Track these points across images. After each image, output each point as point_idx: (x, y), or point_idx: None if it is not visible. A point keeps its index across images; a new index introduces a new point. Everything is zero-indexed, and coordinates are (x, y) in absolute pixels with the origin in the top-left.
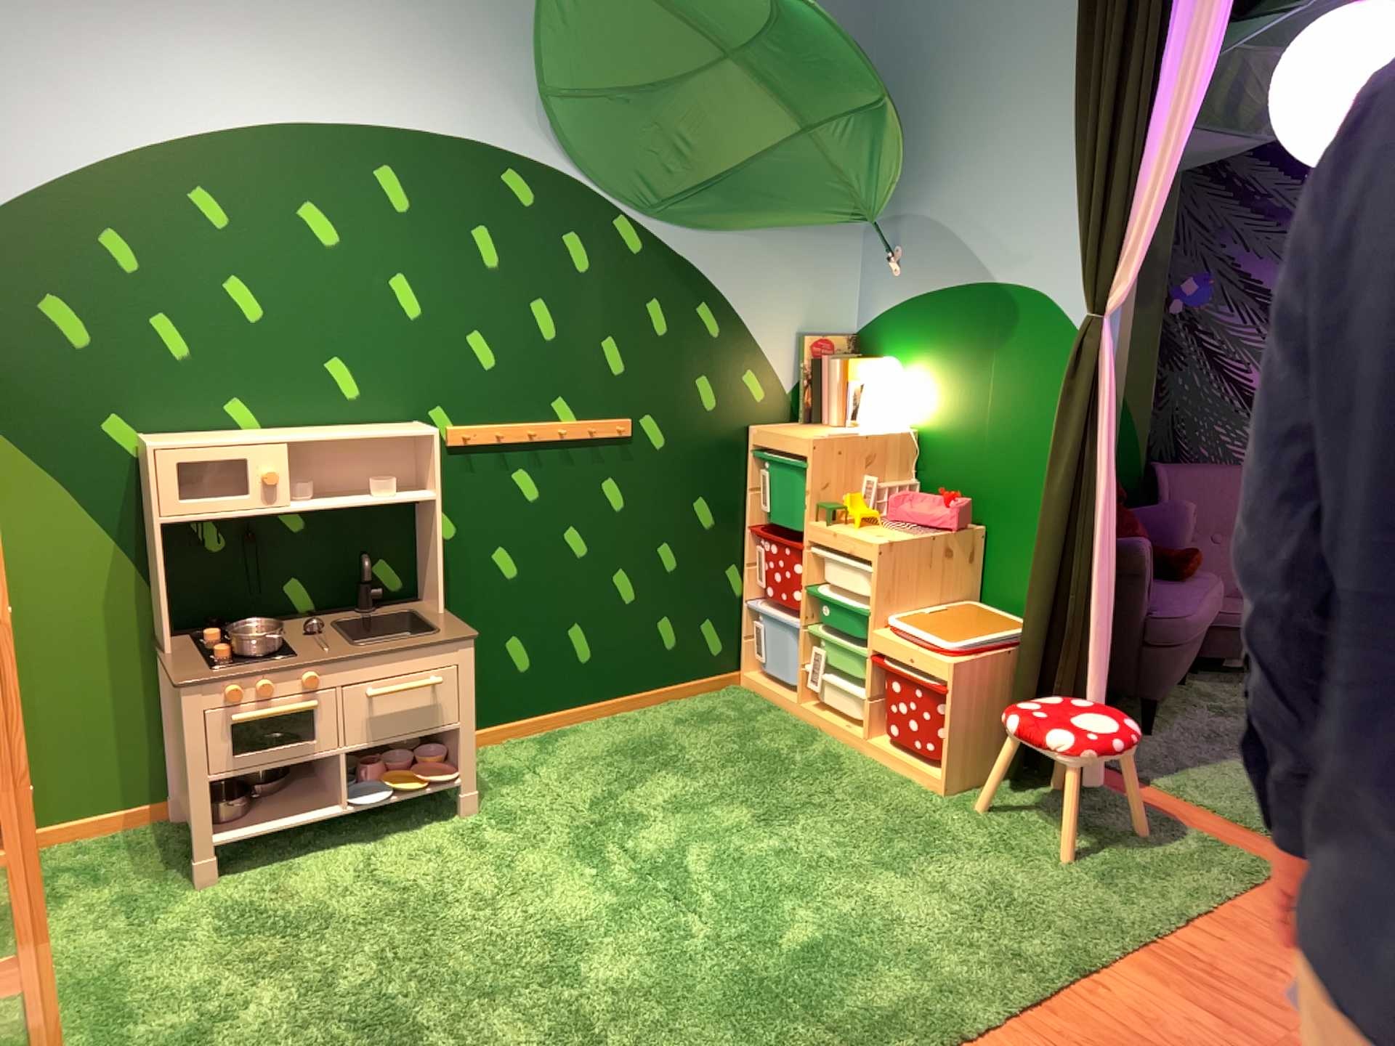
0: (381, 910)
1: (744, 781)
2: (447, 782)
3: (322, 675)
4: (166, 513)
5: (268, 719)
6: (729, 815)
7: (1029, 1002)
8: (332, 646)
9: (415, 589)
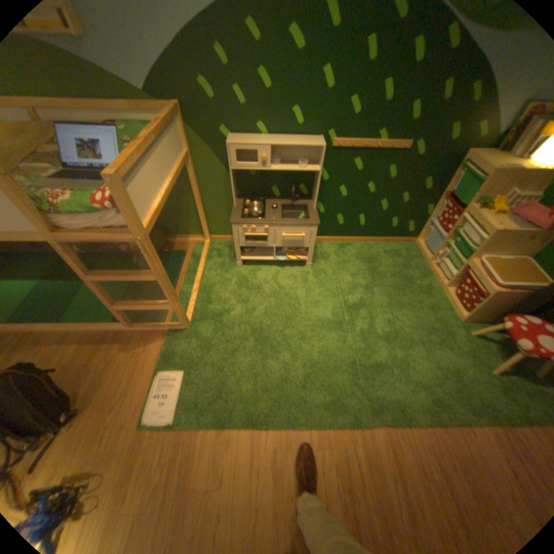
0: (273, 293)
1: (393, 286)
2: (303, 260)
3: (269, 228)
4: (232, 167)
5: (253, 237)
6: (381, 299)
7: (440, 426)
8: (276, 218)
9: (311, 195)
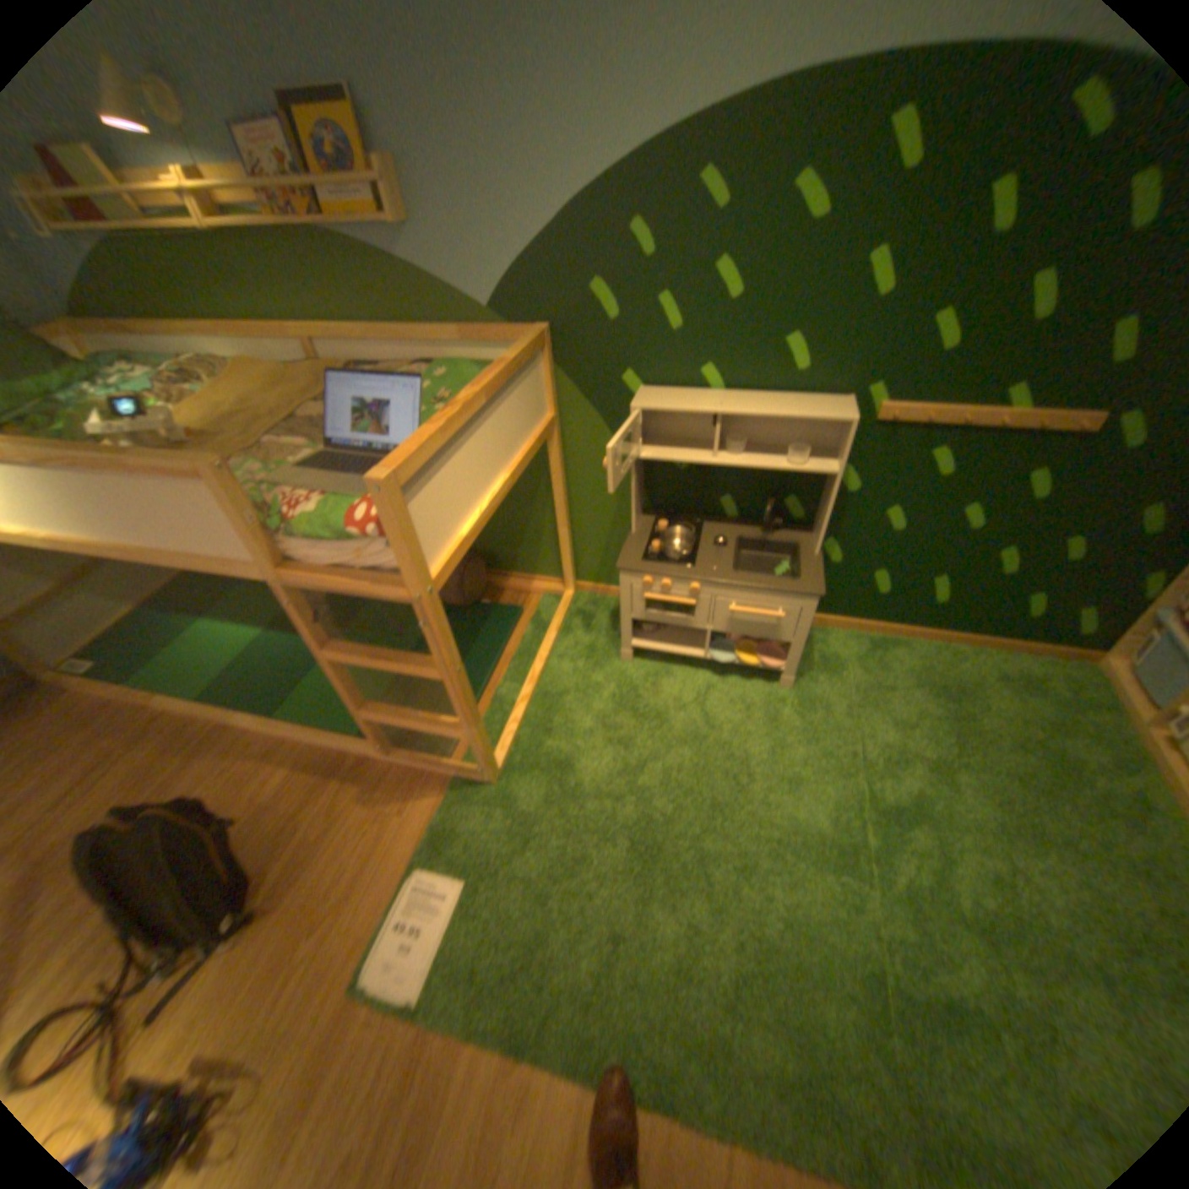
0: (691, 736)
1: (1021, 781)
2: (774, 670)
3: (701, 589)
4: (637, 455)
5: (663, 604)
6: (981, 811)
7: None
8: (719, 567)
9: (813, 522)
